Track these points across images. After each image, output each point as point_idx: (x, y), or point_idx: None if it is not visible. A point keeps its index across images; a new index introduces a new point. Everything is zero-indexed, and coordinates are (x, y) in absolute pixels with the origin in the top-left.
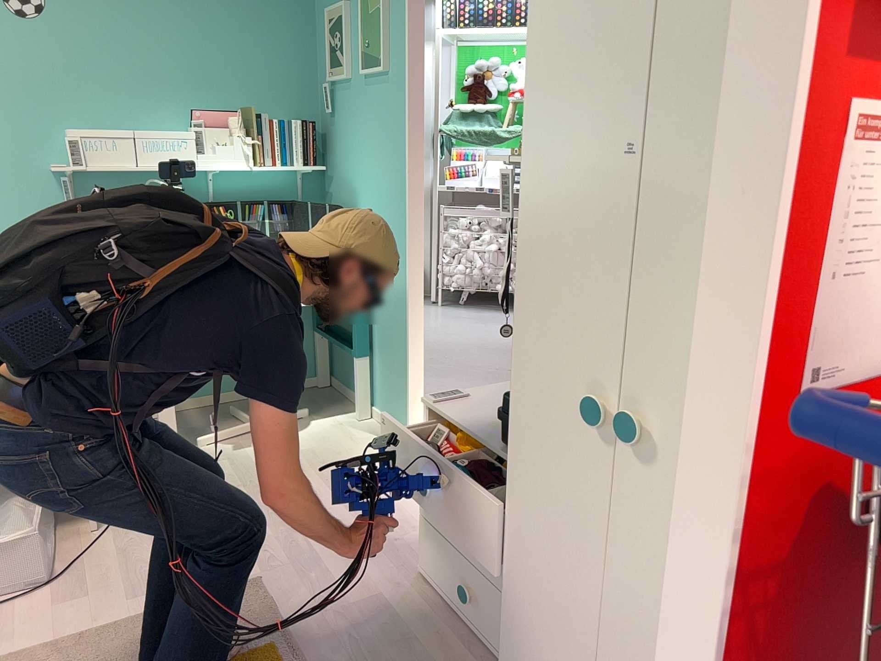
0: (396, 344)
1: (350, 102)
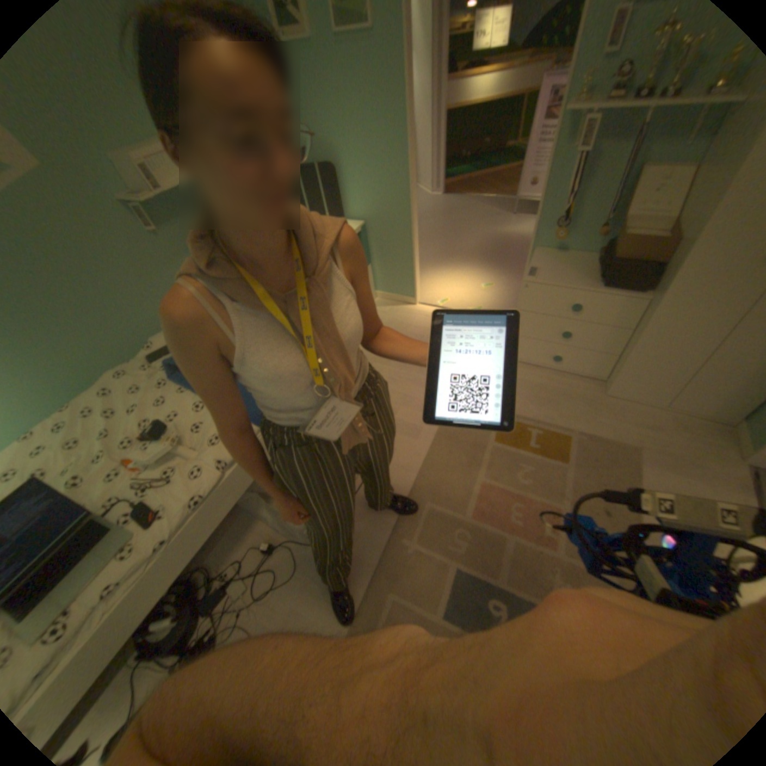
0: (398, 249)
1: (314, 63)
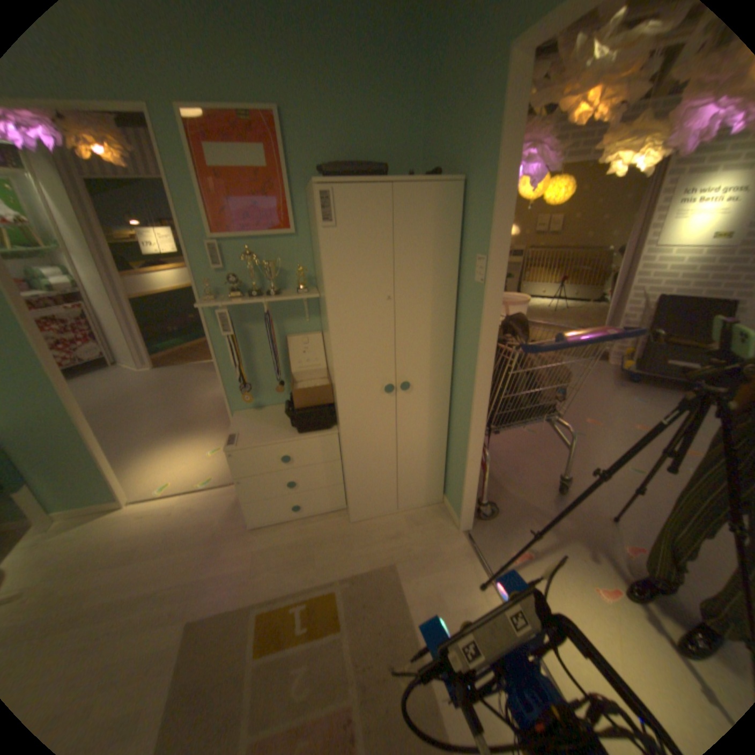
0: (67, 456)
1: None
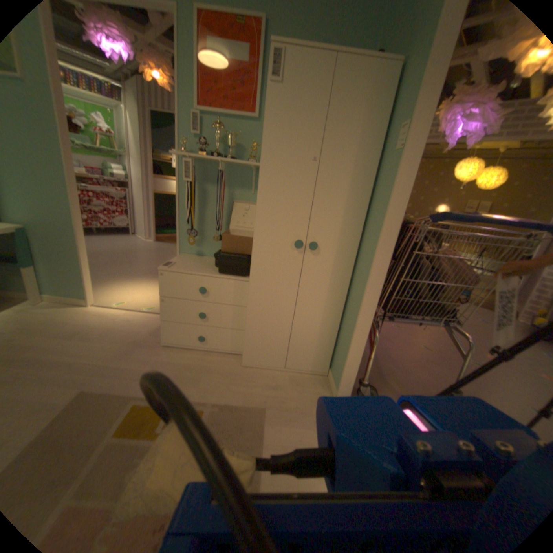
0: (63, 255)
1: None
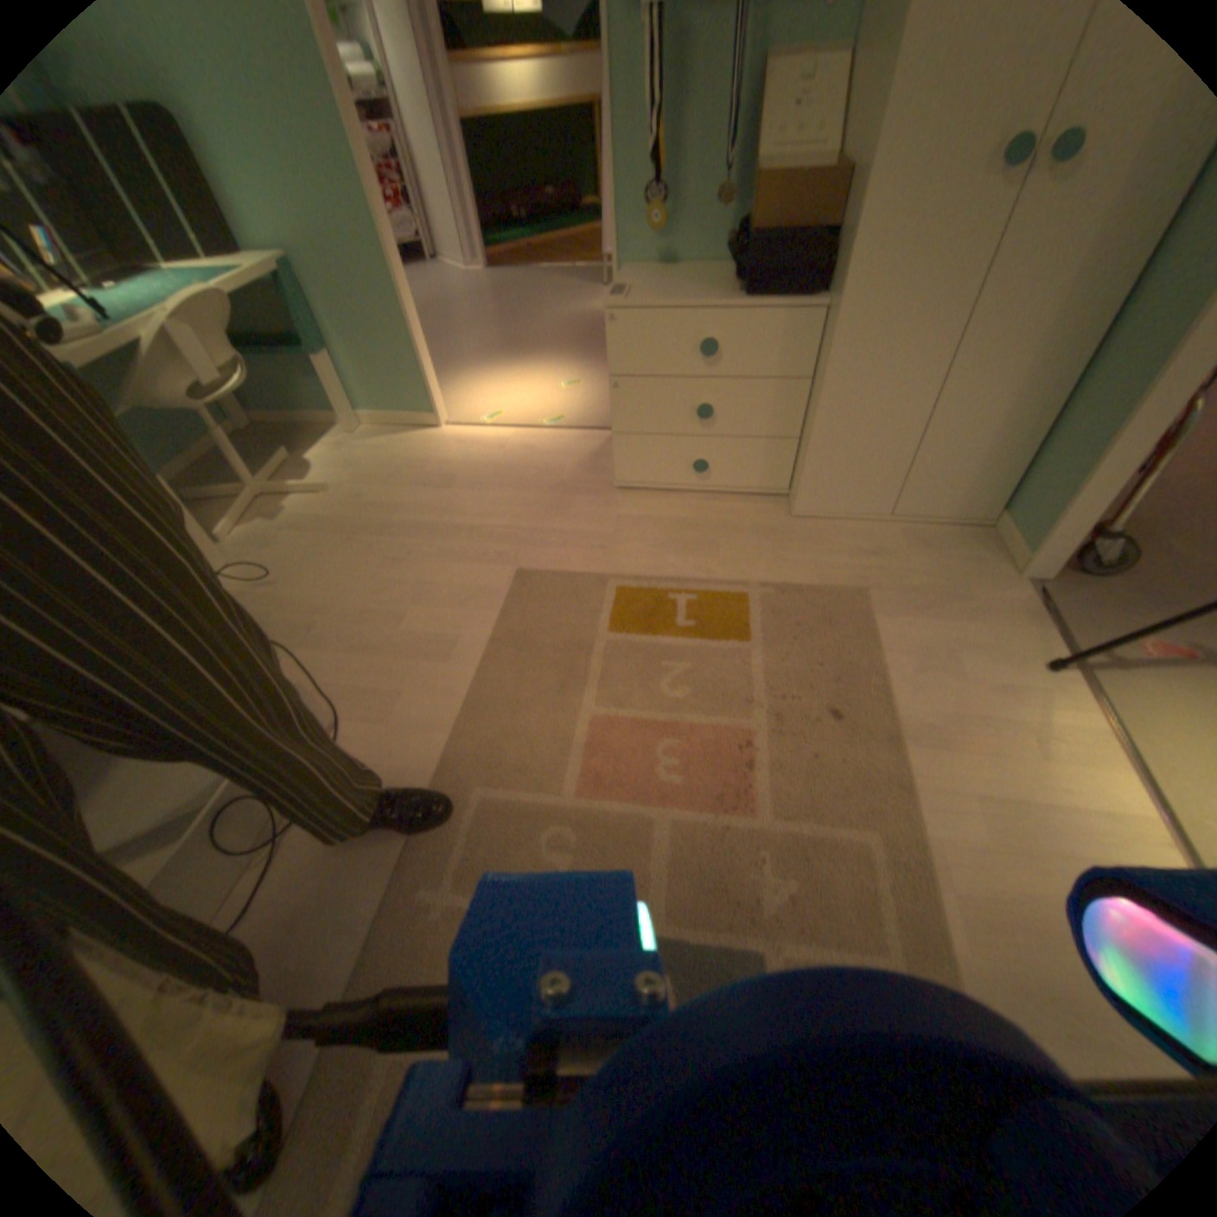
0: (372, 310)
1: None
